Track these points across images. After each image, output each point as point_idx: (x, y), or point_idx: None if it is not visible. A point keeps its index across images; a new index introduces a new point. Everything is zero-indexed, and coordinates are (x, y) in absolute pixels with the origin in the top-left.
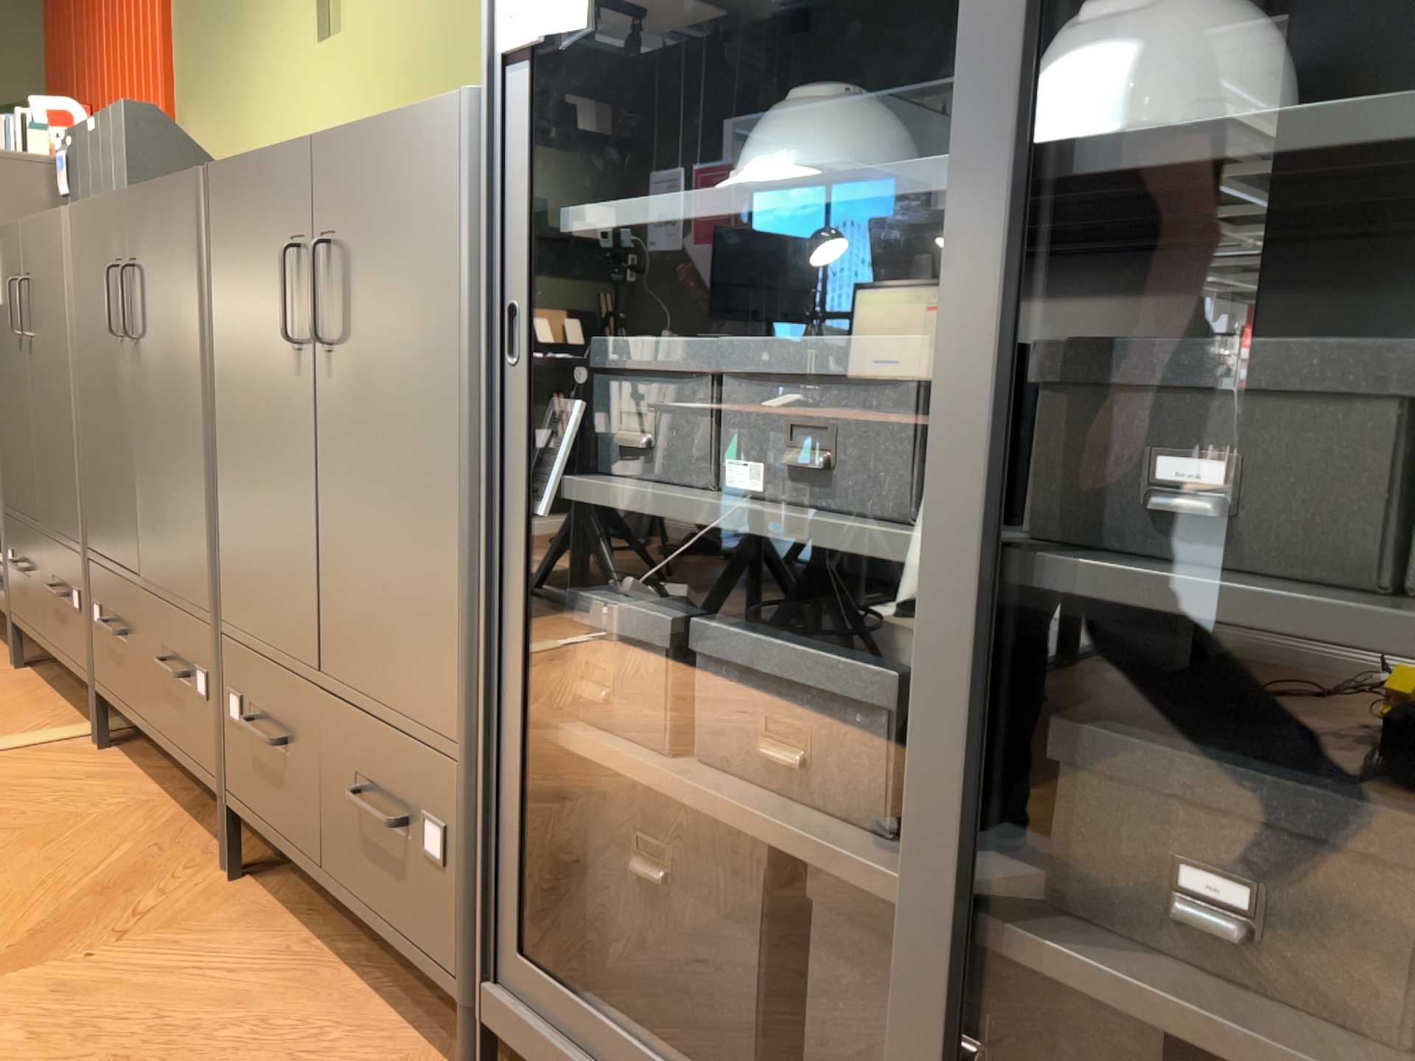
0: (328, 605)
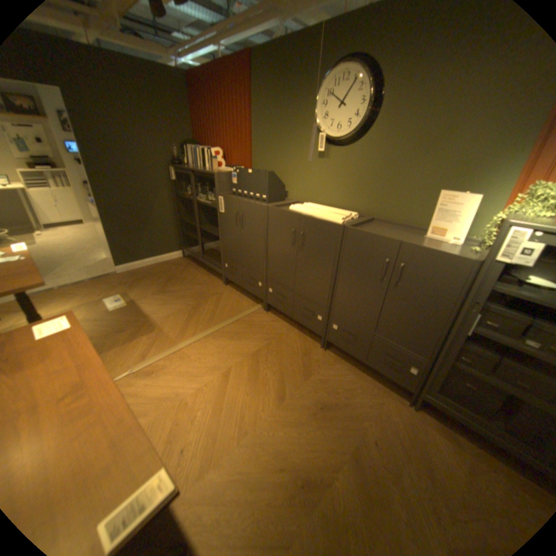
0: (381, 324)
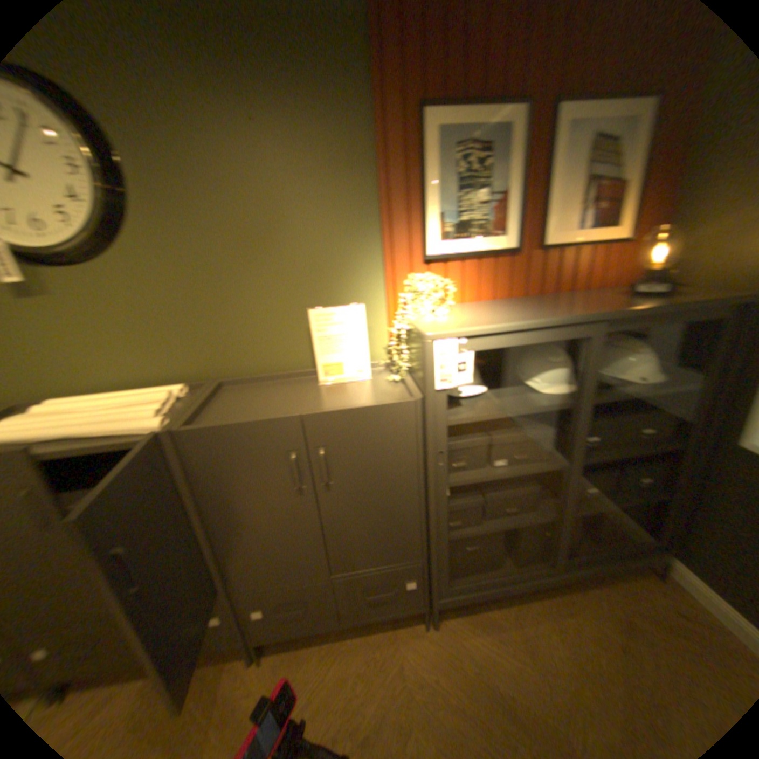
0: (335, 555)
